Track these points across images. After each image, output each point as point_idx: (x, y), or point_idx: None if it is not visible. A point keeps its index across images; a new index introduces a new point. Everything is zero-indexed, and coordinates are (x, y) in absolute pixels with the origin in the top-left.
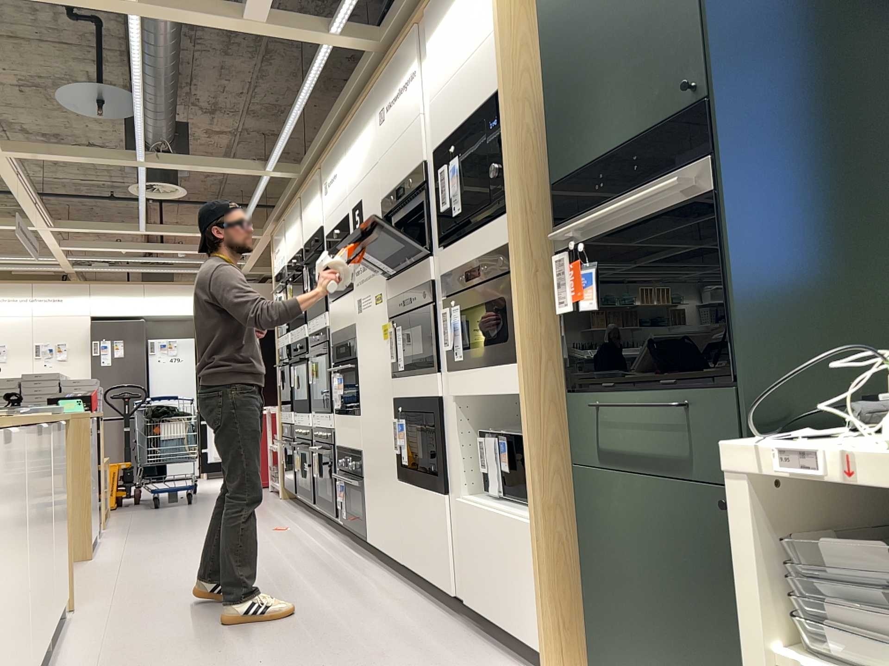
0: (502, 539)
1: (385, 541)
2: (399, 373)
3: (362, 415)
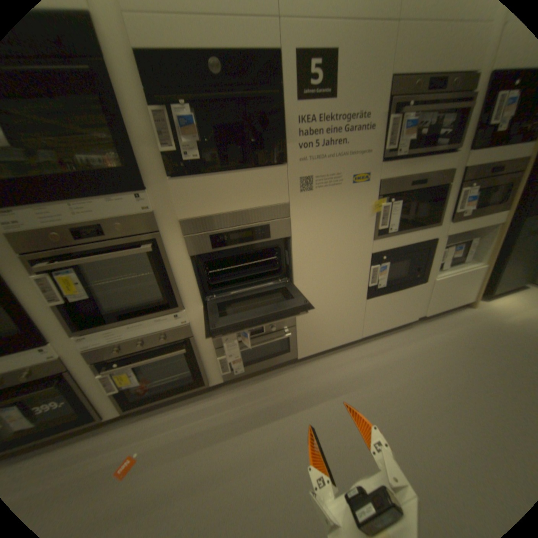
0: (466, 280)
1: (333, 342)
2: (386, 234)
3: (298, 282)
